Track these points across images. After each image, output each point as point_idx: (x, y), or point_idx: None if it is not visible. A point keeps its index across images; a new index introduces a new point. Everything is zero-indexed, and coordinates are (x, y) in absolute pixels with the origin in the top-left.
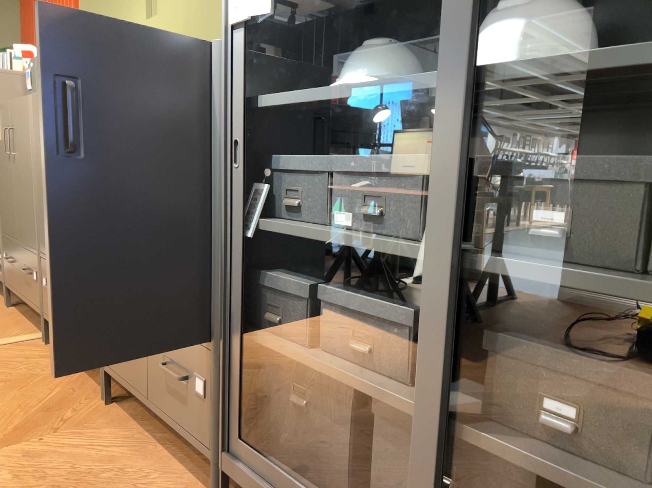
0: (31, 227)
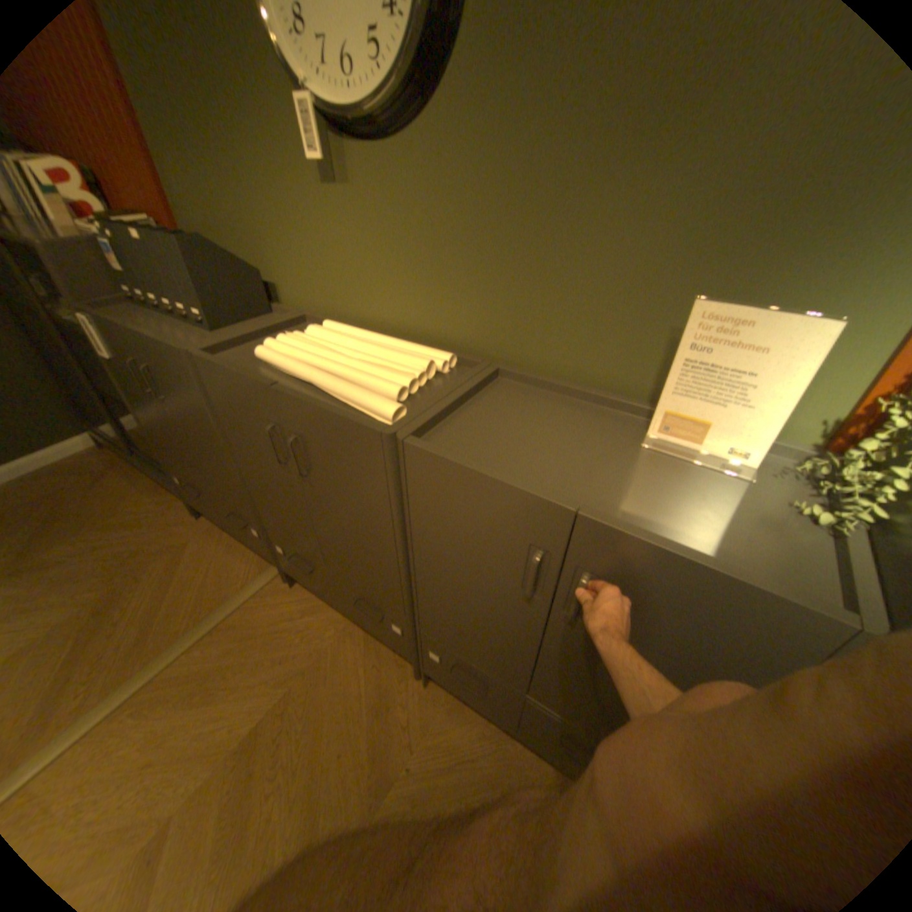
0: (234, 488)
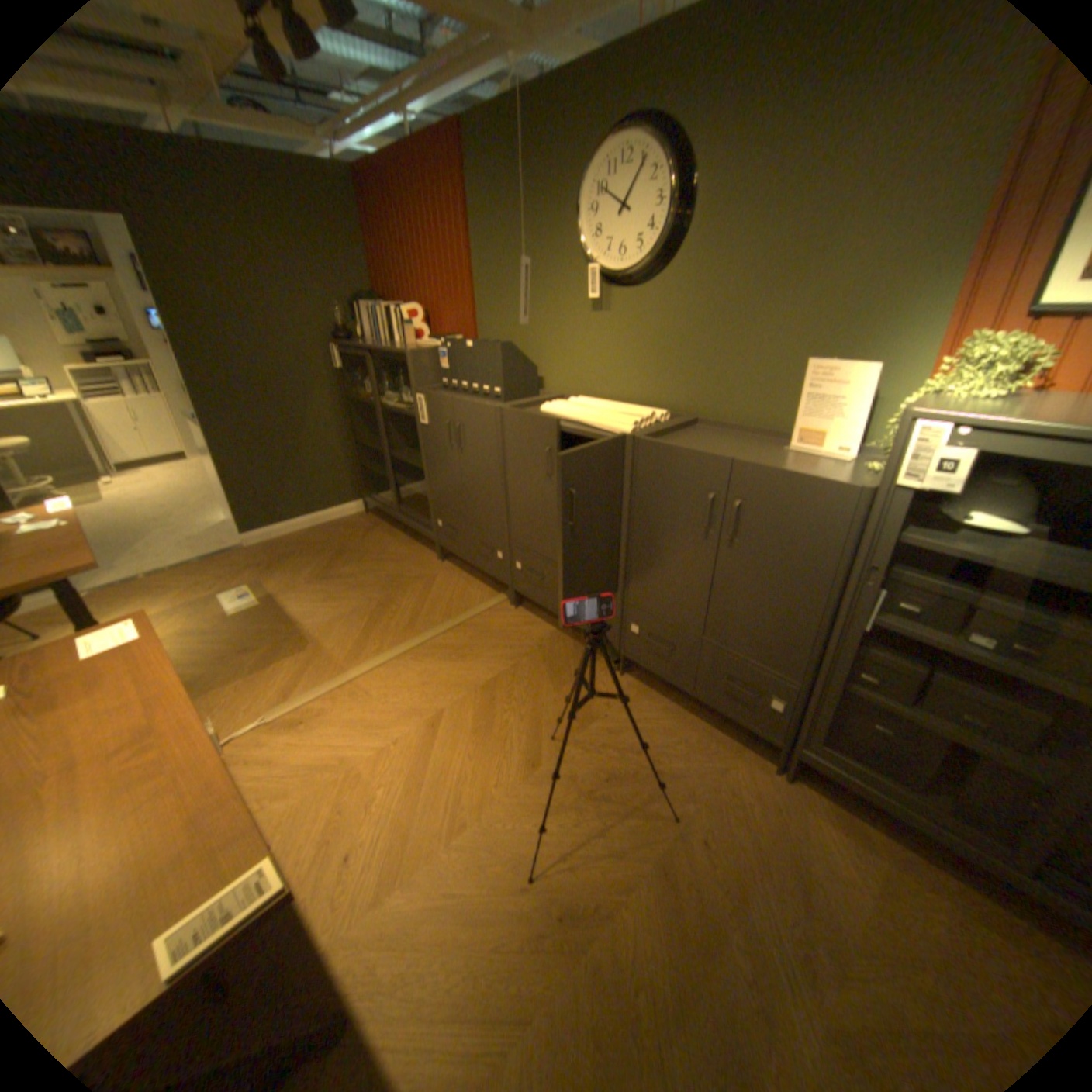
0: (494, 516)
